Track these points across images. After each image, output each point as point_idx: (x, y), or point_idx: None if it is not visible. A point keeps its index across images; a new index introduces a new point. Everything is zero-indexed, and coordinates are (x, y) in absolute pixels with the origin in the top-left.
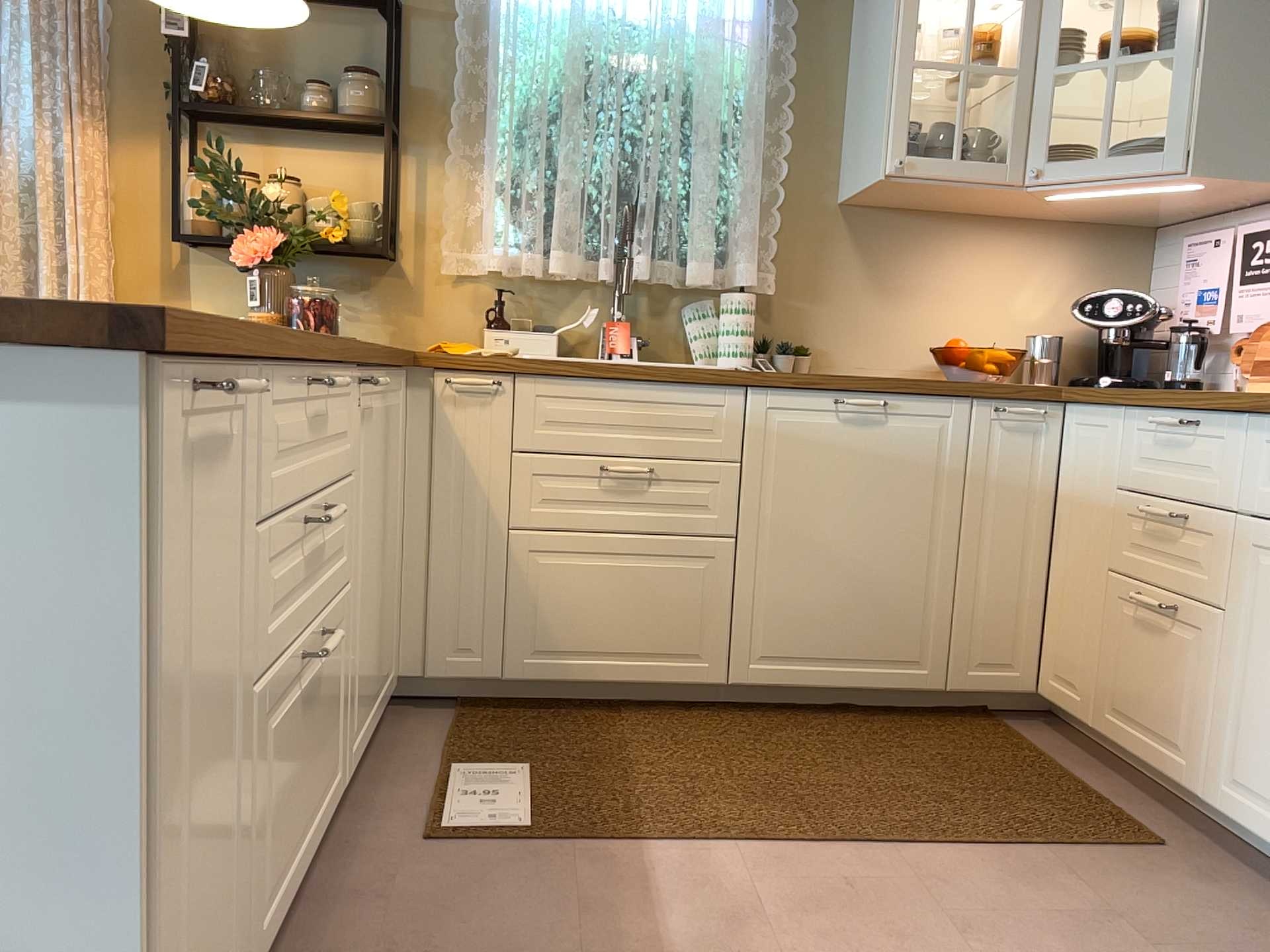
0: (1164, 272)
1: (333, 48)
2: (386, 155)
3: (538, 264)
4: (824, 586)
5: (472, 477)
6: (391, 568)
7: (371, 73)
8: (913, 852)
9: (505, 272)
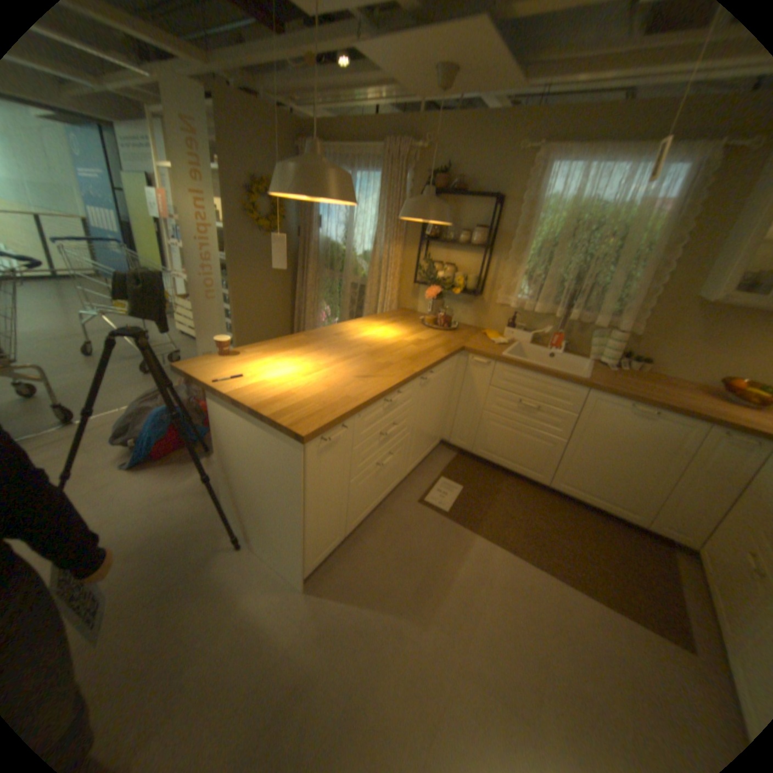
0: None
1: (474, 214)
2: (485, 256)
3: (531, 306)
4: (601, 471)
5: (475, 390)
6: (439, 414)
7: (486, 224)
8: (570, 590)
9: (519, 306)
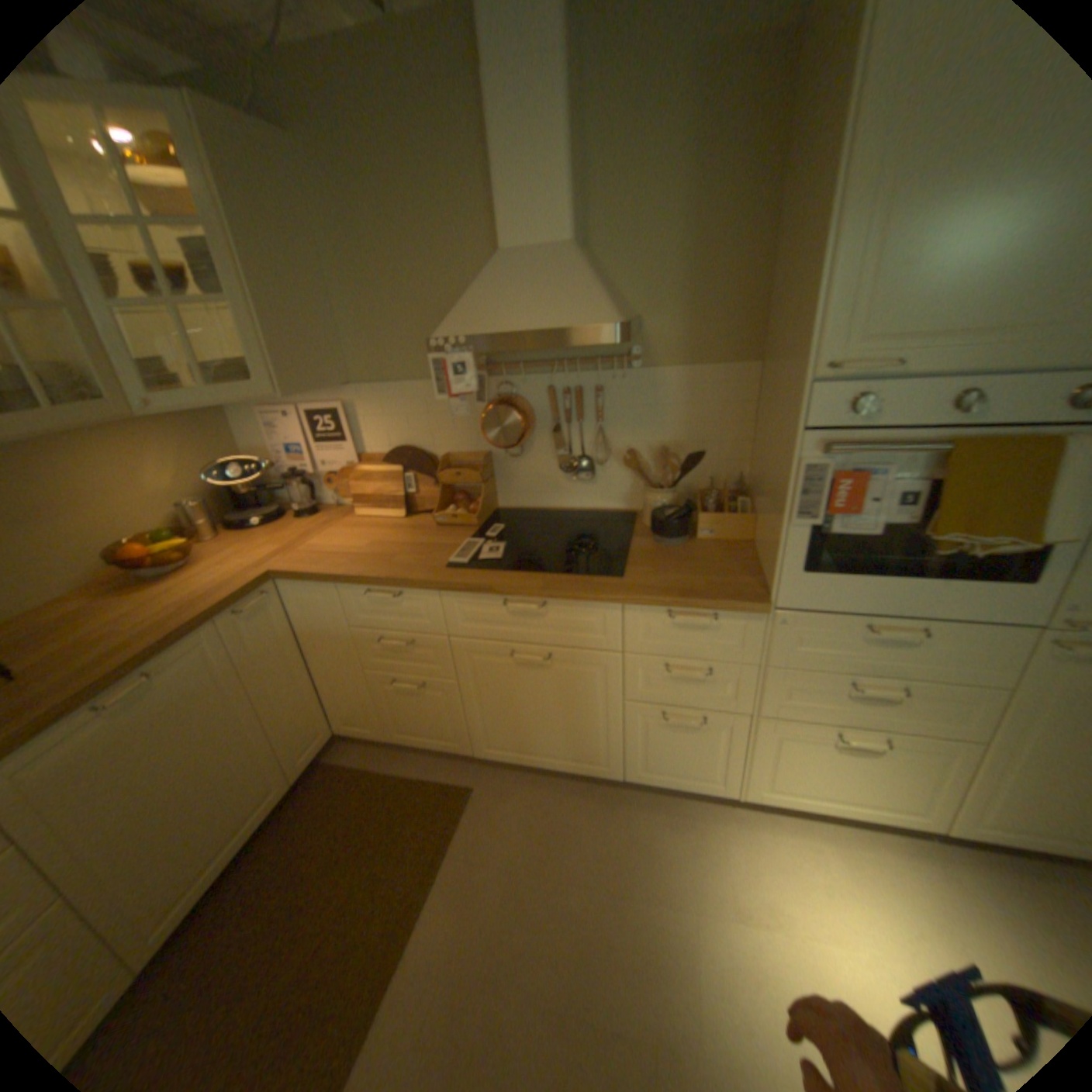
0: (239, 424)
1: None
2: None
3: None
4: (176, 831)
5: None
6: None
7: None
8: (408, 953)
9: None
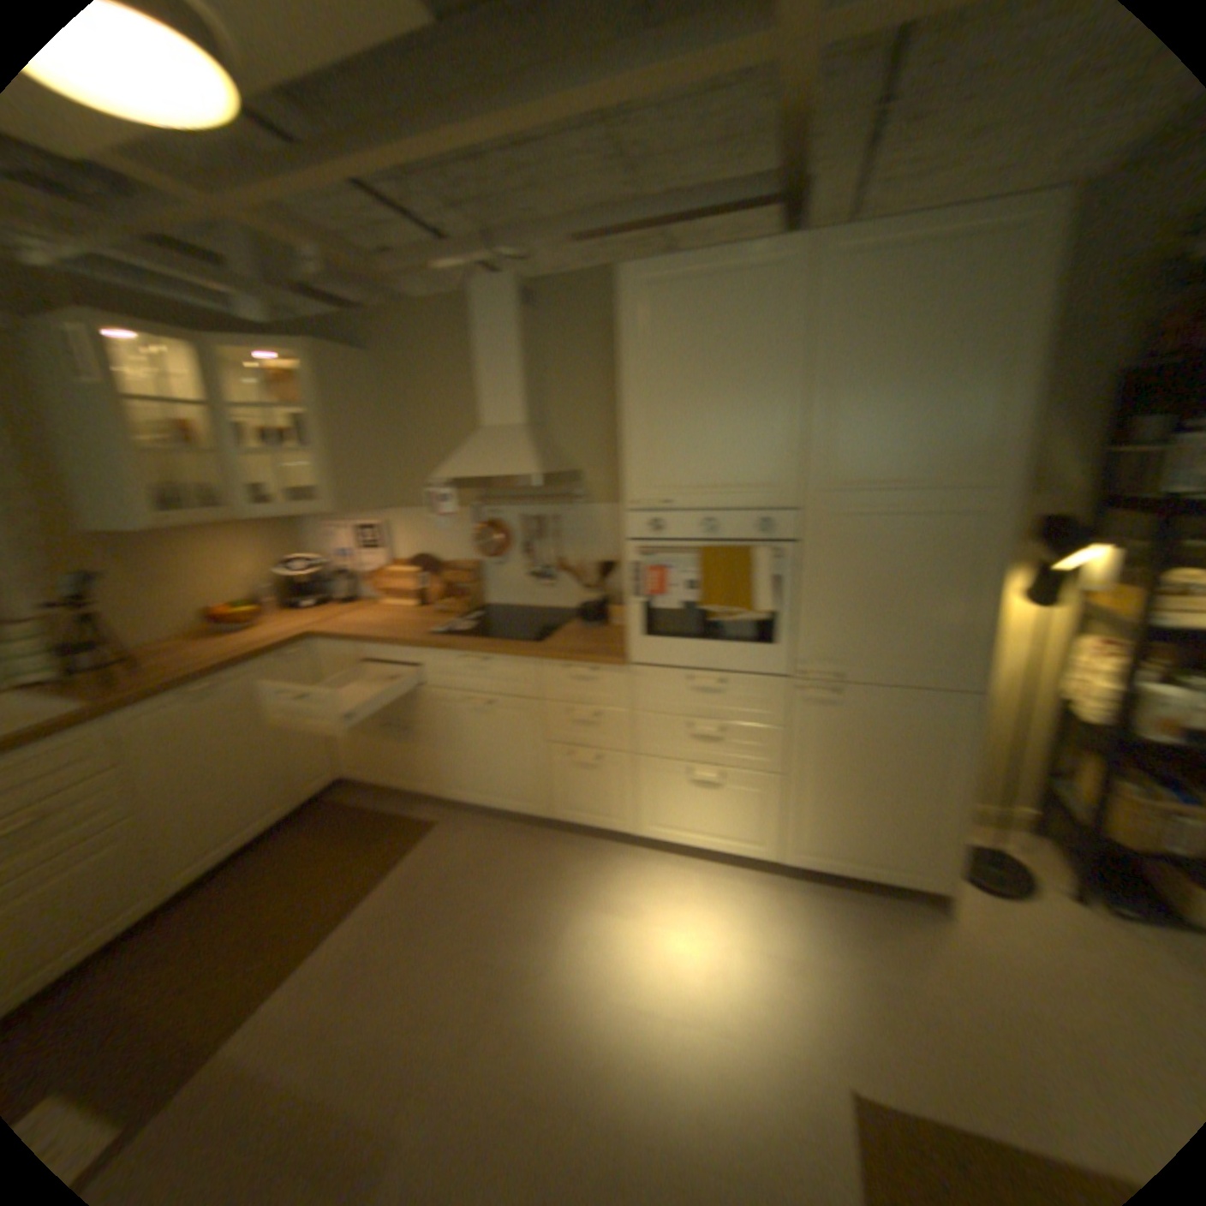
0: (300, 536)
1: None
2: None
3: None
4: (200, 807)
5: None
6: None
7: None
8: (348, 917)
9: None
